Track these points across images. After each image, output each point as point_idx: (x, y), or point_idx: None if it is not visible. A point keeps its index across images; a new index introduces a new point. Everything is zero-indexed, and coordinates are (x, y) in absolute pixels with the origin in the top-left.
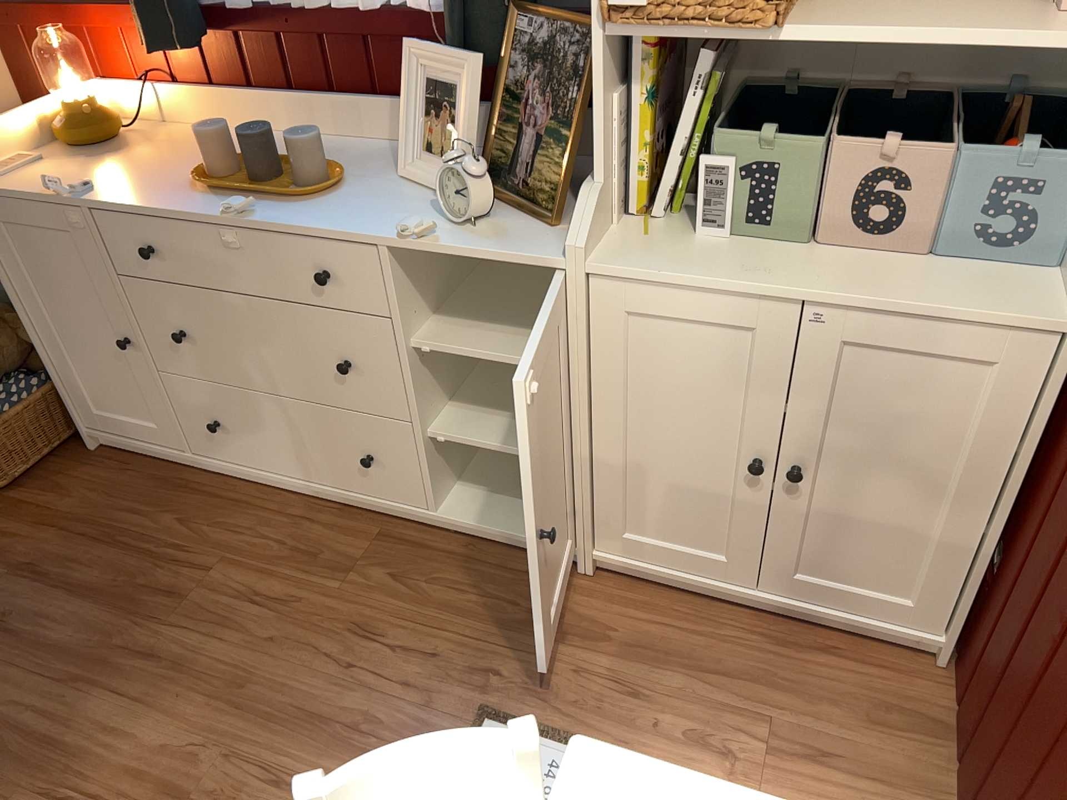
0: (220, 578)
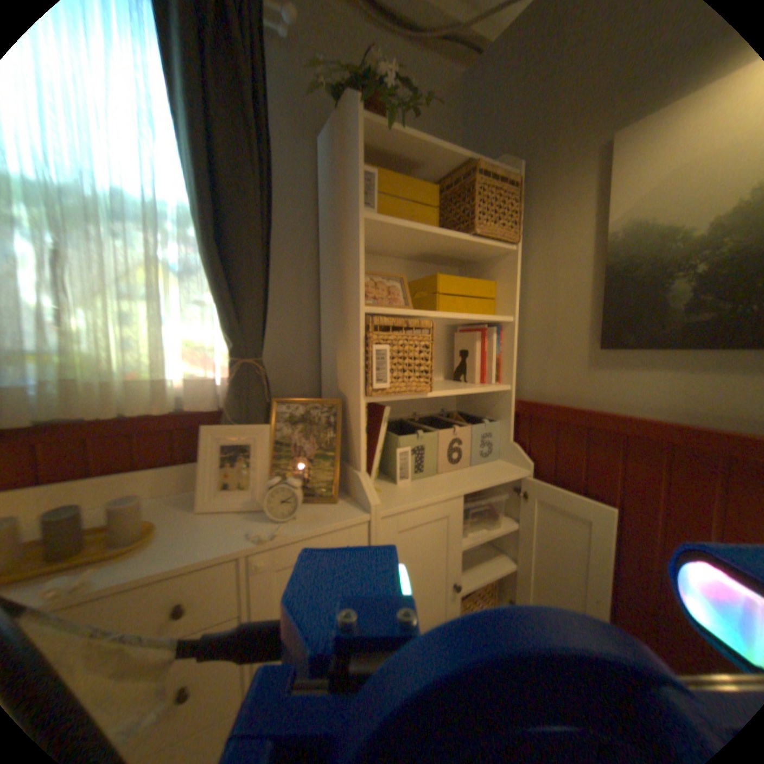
0: None
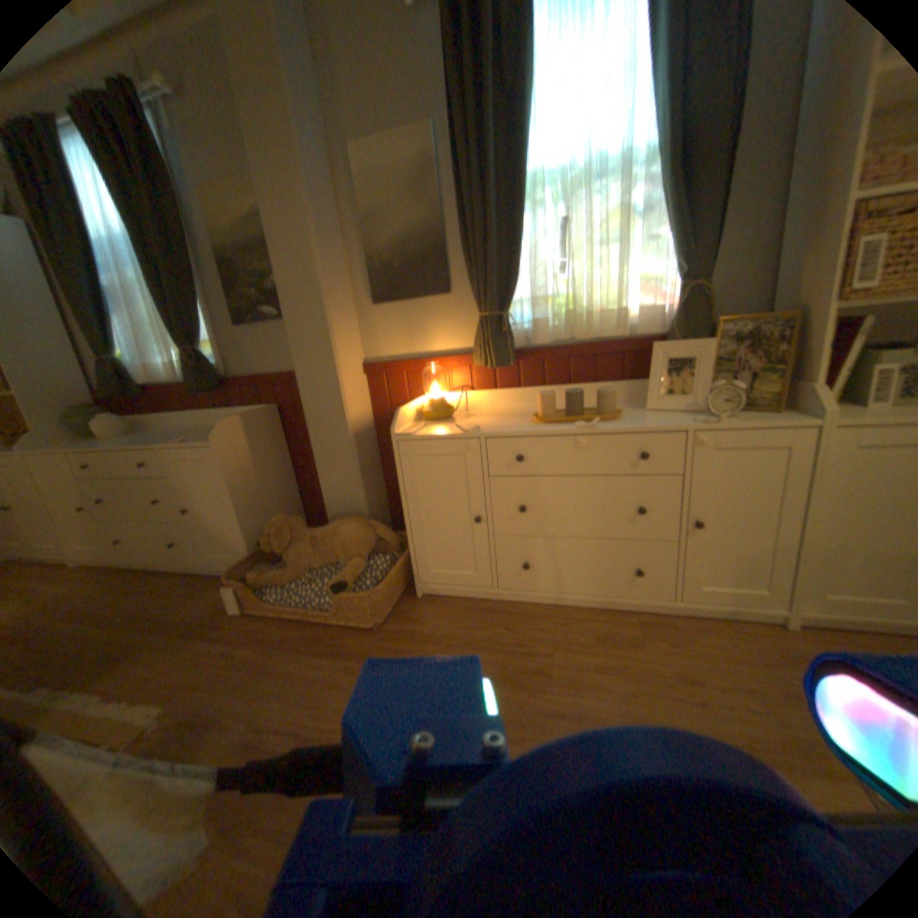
0: (559, 664)
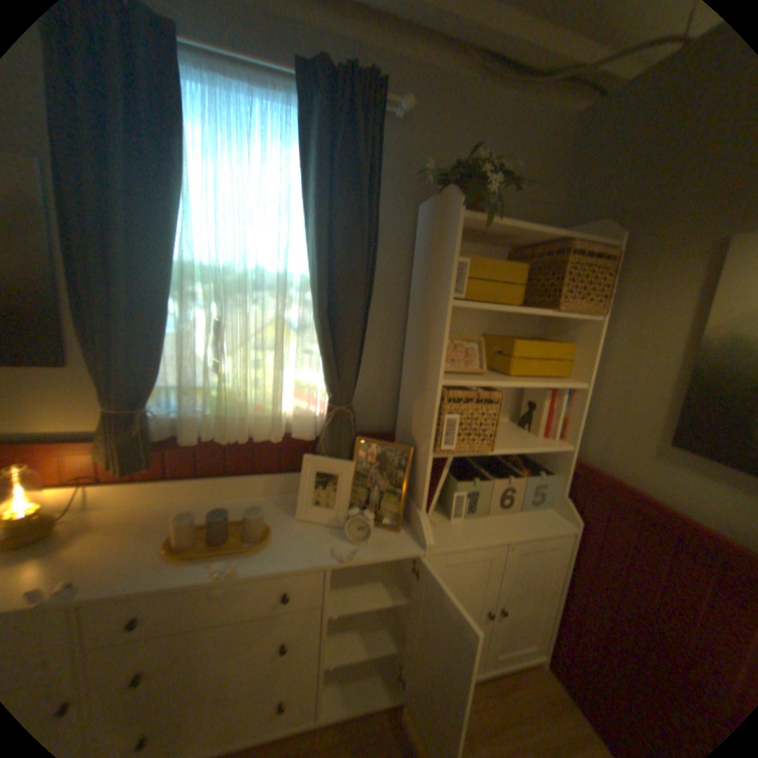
0: None
